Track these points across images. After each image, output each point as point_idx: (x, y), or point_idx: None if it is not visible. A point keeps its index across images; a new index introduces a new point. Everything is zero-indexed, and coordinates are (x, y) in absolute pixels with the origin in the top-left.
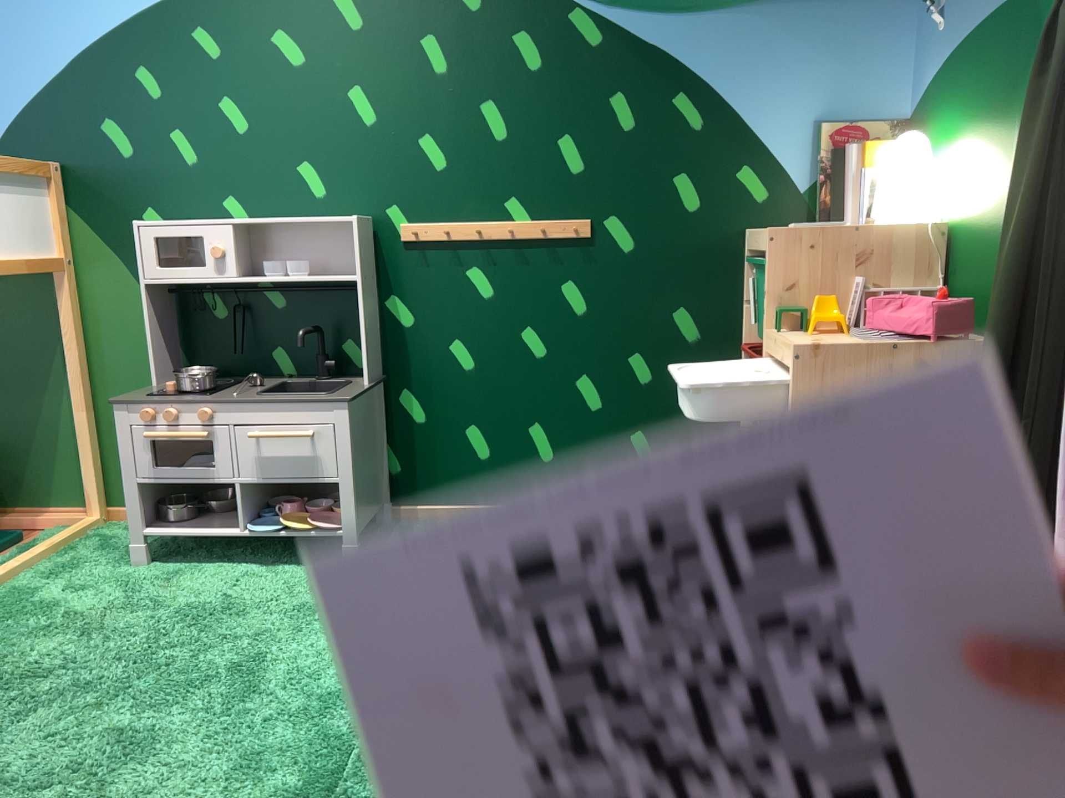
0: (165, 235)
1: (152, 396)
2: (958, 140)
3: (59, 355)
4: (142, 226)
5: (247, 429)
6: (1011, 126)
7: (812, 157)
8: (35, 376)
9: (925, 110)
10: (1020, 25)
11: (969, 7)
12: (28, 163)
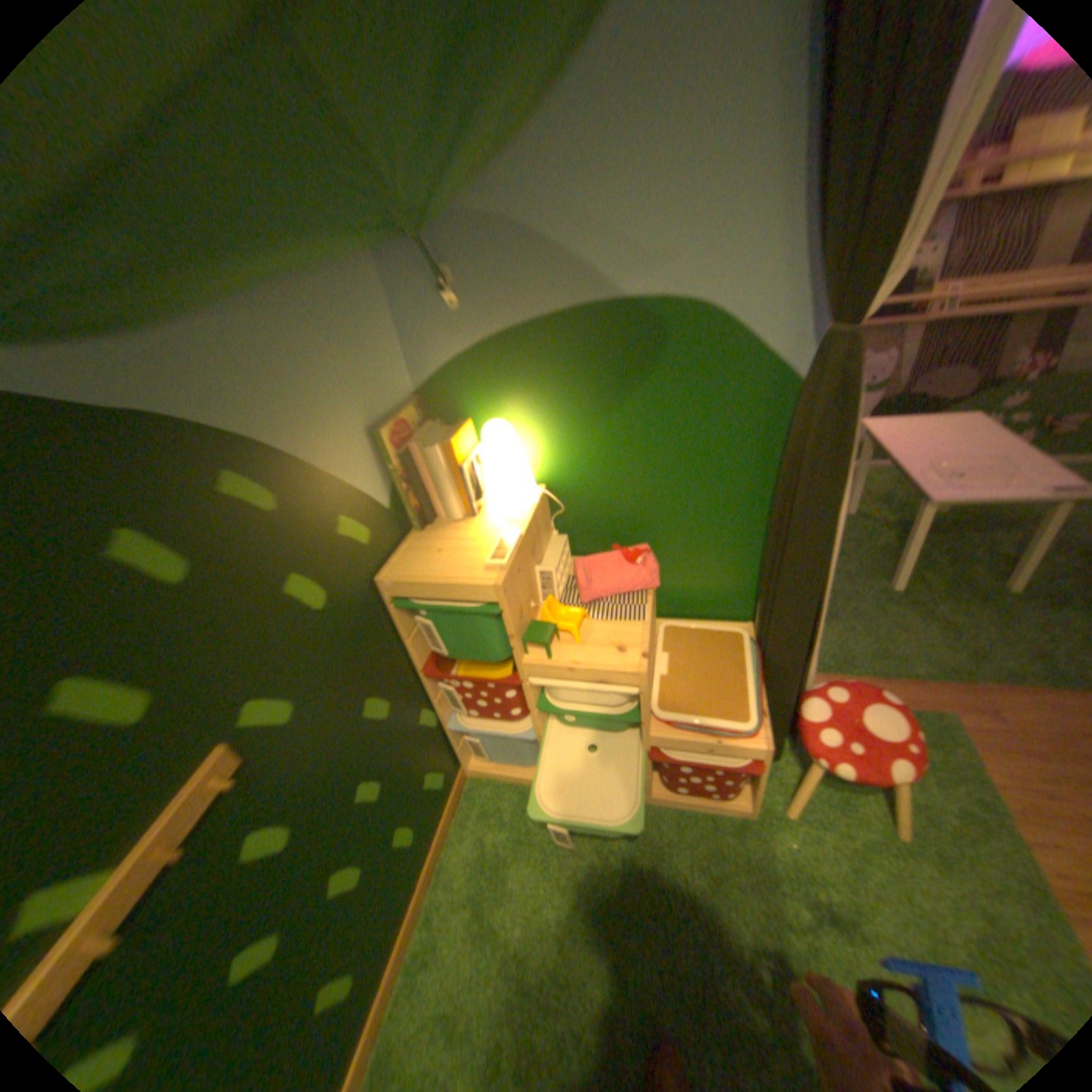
0: None
1: None
2: (536, 418)
3: None
4: None
5: None
6: (629, 413)
7: (382, 467)
8: None
9: (454, 386)
10: (625, 329)
11: (516, 294)
12: None
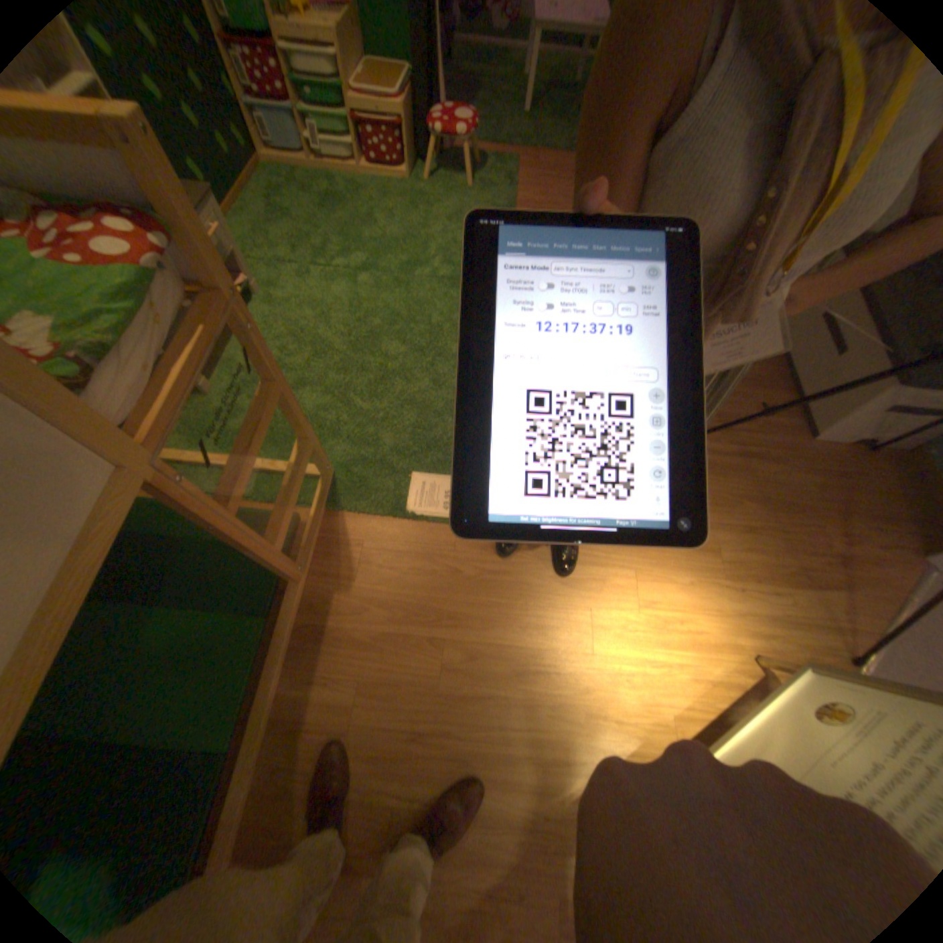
0: None
1: None
2: None
3: None
4: None
5: None
6: None
7: None
8: None
9: None
10: None
11: None
12: None
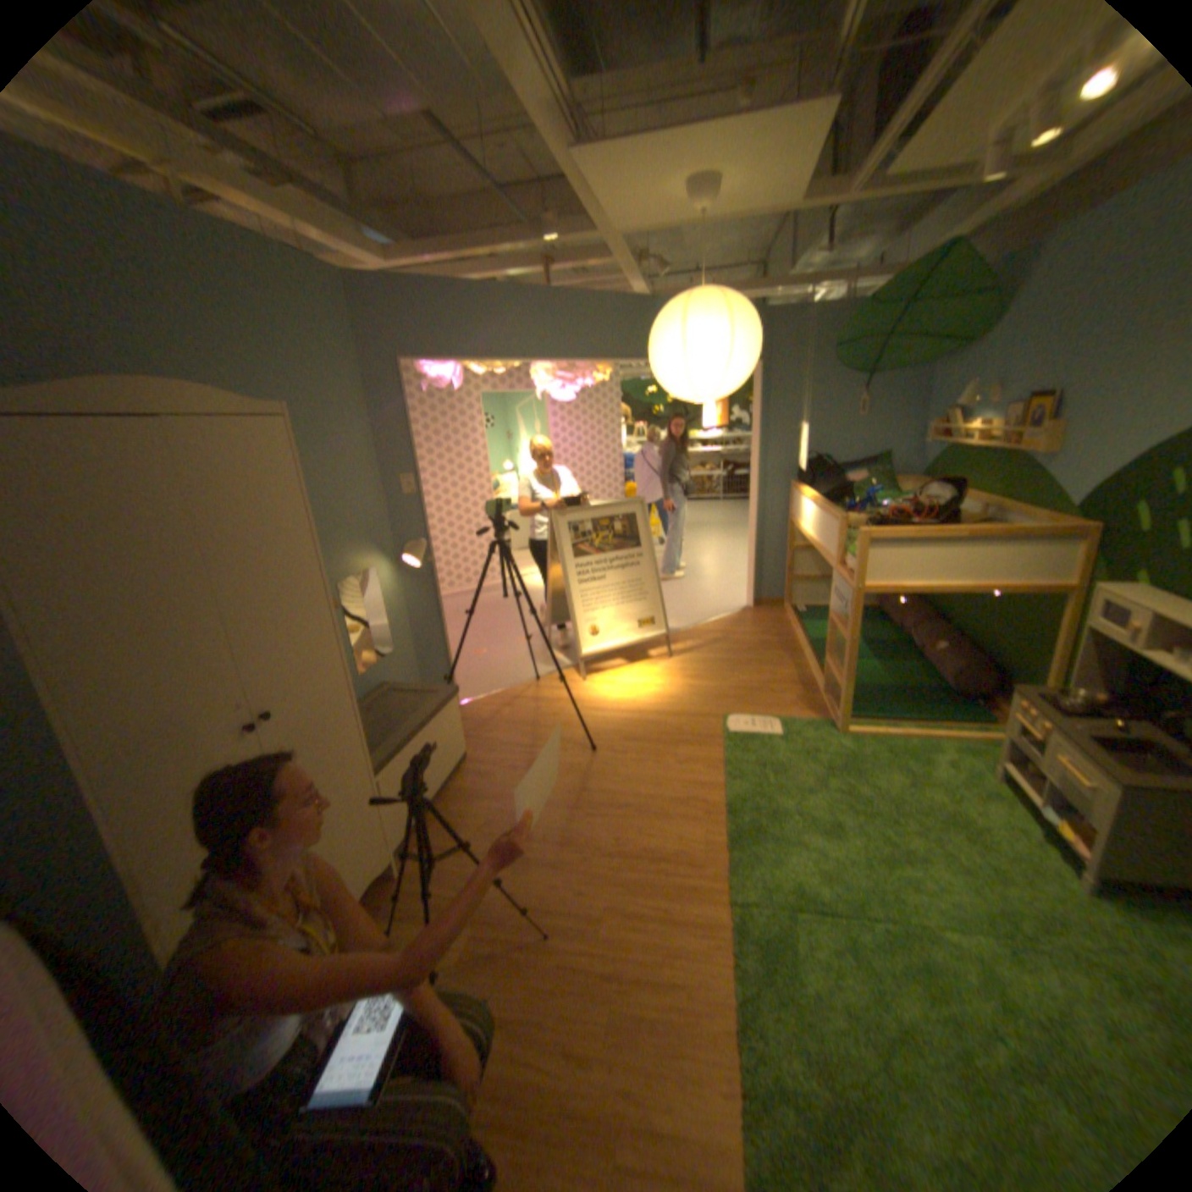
0: (1109, 601)
1: (1038, 698)
2: None
3: (1061, 639)
4: (1098, 590)
5: (1061, 755)
6: None
7: None
8: (1047, 645)
9: None
10: None
11: None
12: (1086, 520)
